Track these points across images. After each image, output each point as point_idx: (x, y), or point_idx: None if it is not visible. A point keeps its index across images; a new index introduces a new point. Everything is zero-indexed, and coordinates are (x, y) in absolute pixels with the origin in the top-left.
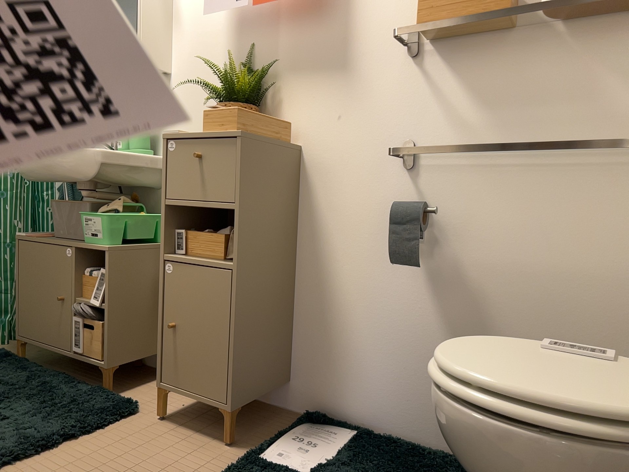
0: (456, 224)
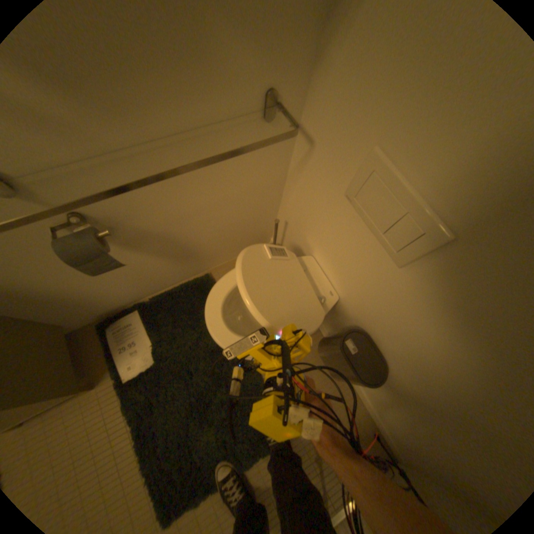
0: (123, 212)
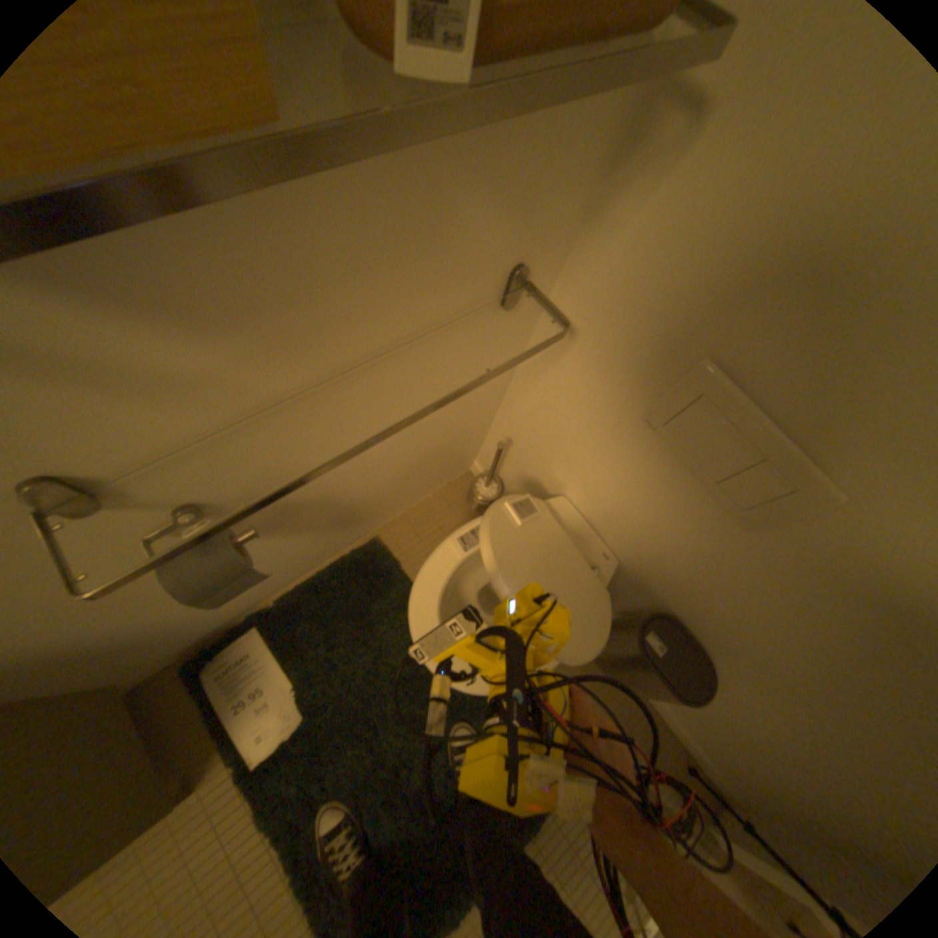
0: (264, 484)
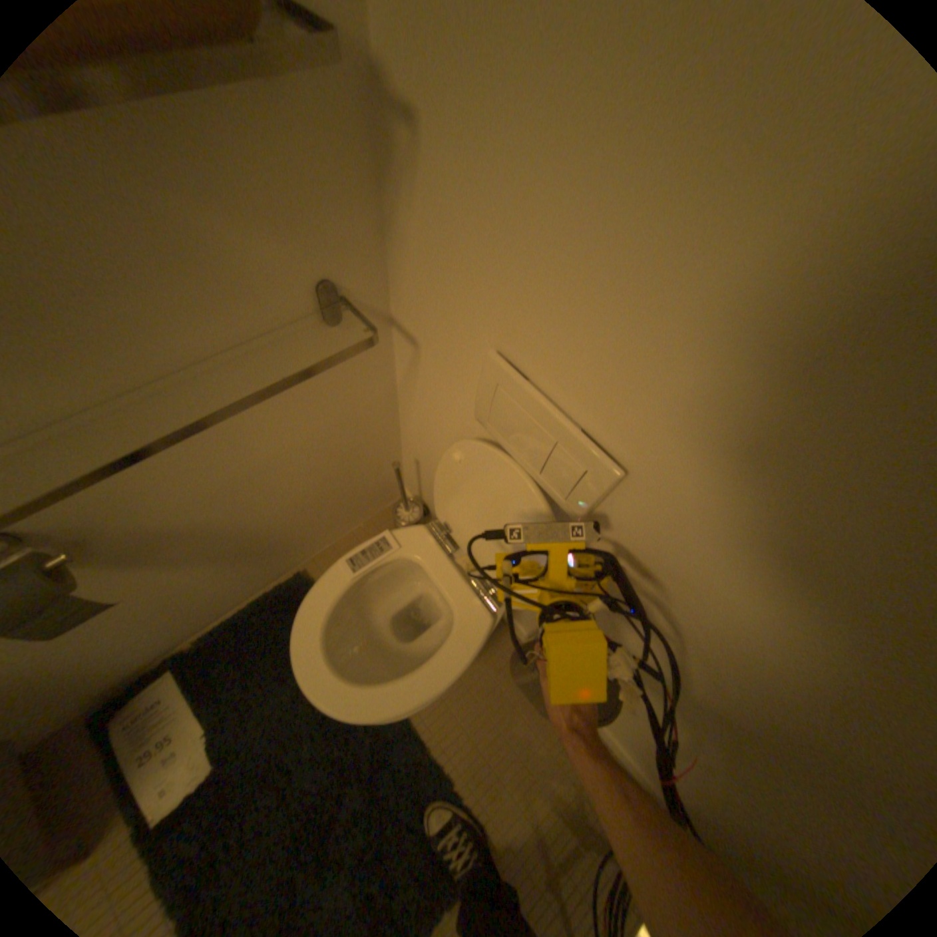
0: (99, 510)
